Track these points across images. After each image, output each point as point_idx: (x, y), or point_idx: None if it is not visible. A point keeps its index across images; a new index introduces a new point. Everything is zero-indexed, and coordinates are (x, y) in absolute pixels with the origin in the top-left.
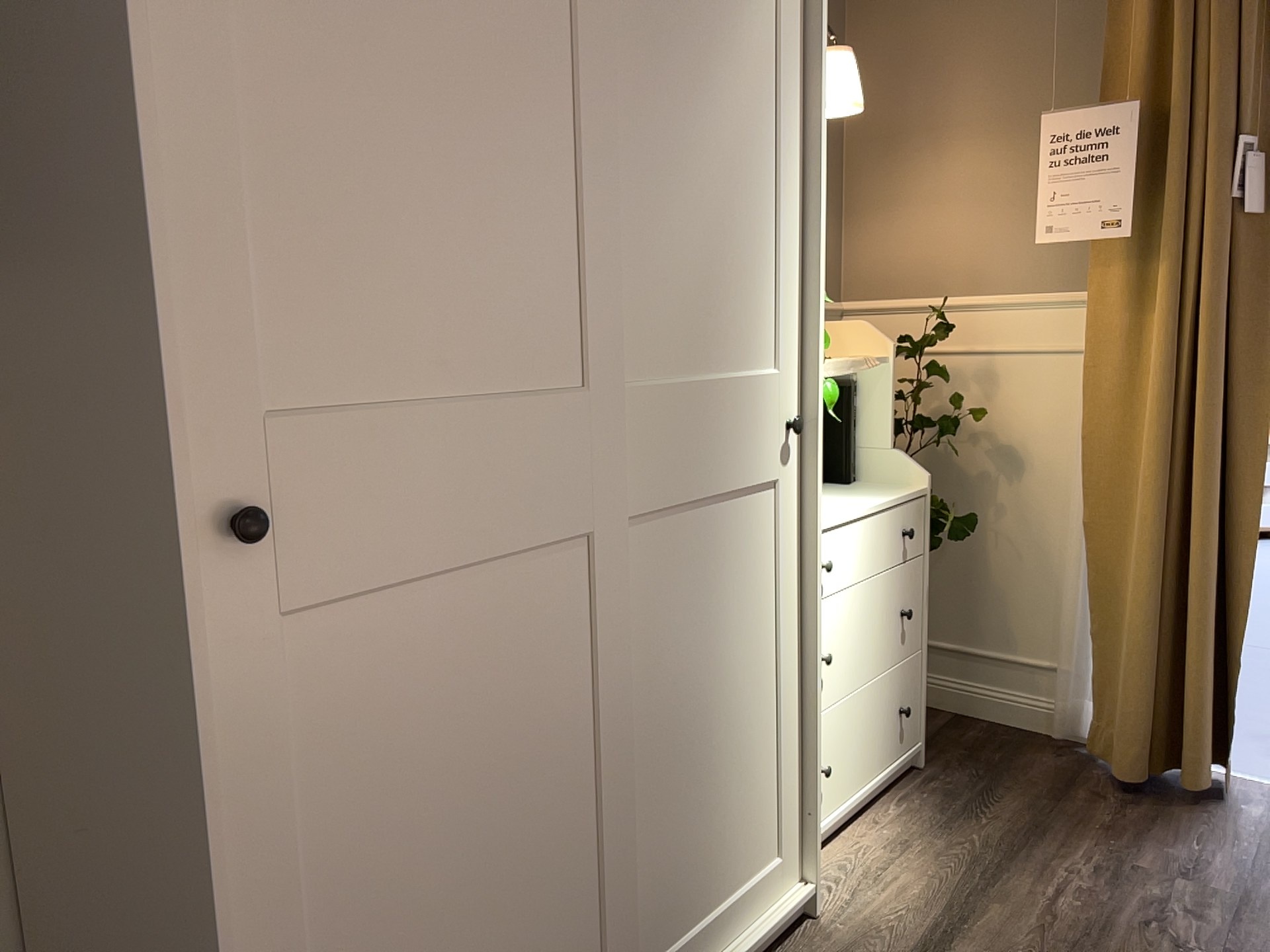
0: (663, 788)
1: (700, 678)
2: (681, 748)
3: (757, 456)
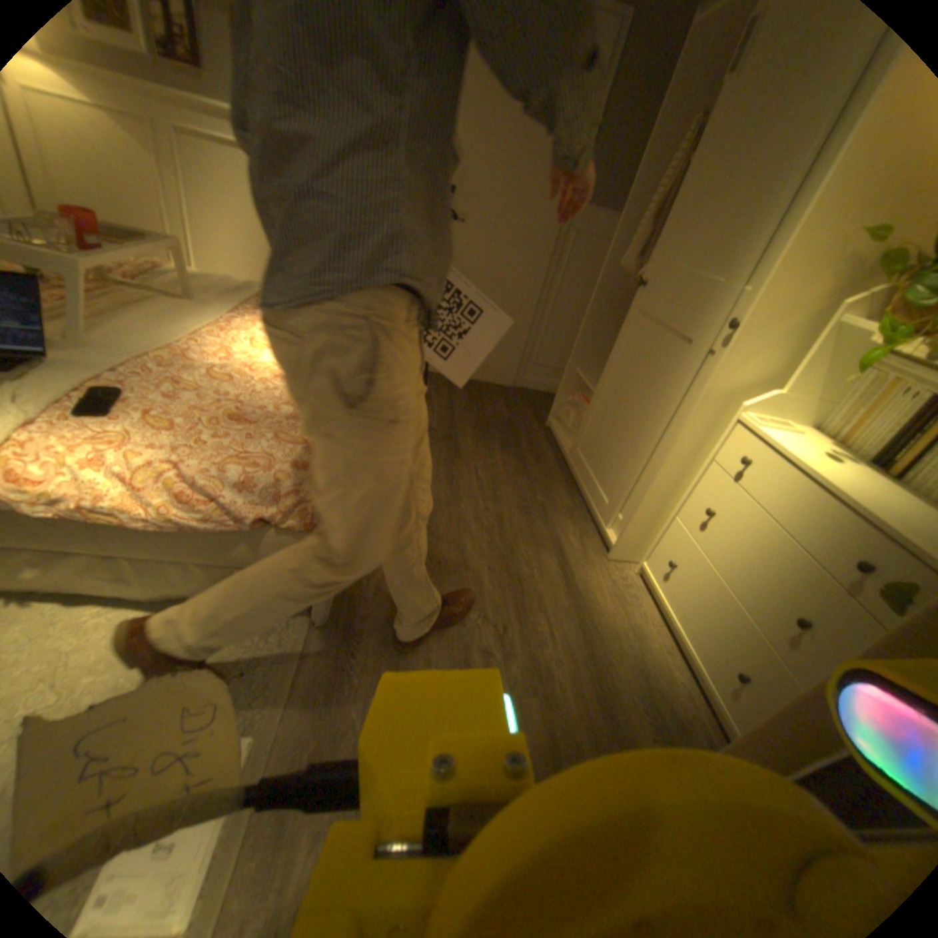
0: (619, 422)
1: (644, 402)
2: (628, 417)
3: (710, 329)
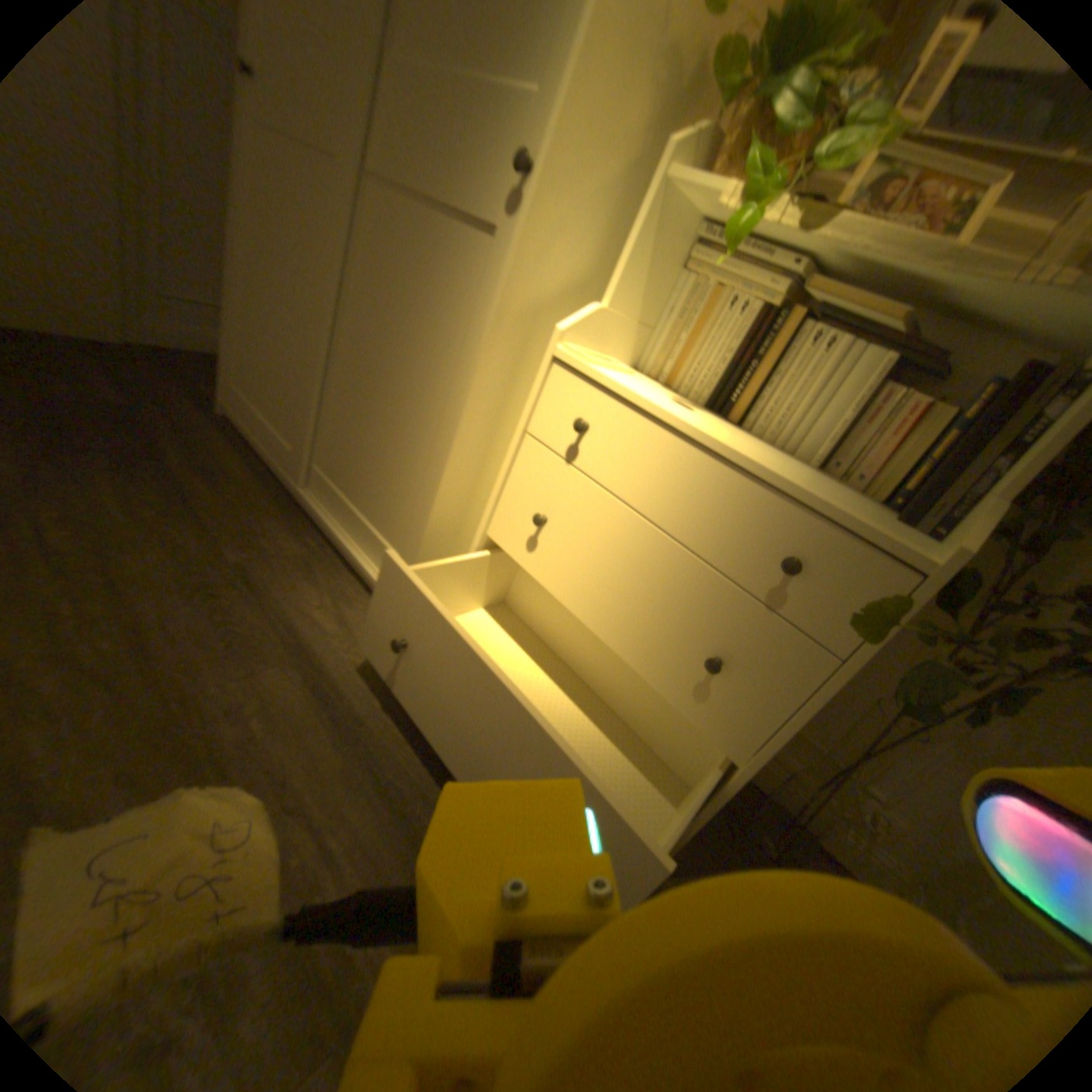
0: (353, 389)
1: (388, 346)
2: (367, 378)
3: (478, 184)
